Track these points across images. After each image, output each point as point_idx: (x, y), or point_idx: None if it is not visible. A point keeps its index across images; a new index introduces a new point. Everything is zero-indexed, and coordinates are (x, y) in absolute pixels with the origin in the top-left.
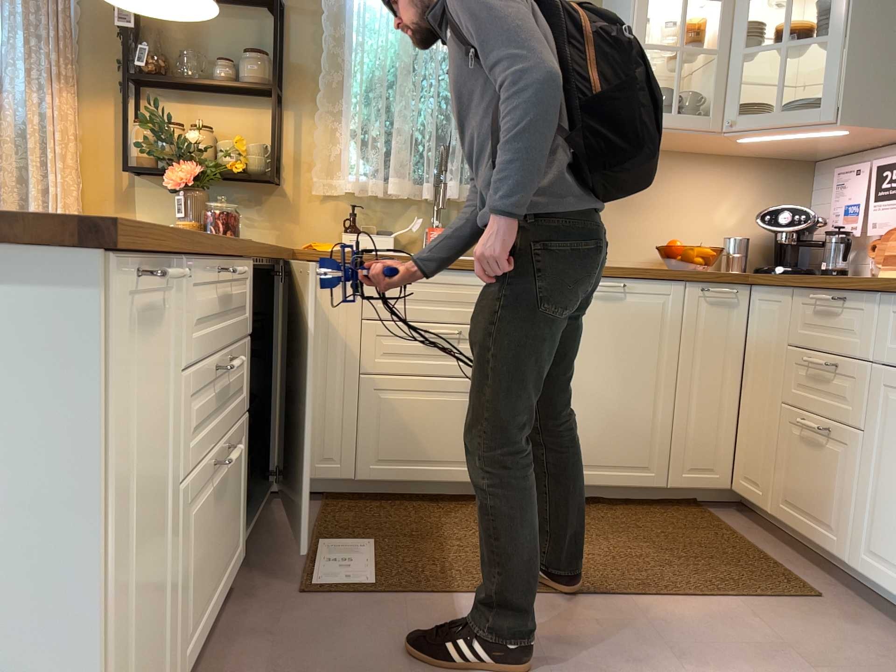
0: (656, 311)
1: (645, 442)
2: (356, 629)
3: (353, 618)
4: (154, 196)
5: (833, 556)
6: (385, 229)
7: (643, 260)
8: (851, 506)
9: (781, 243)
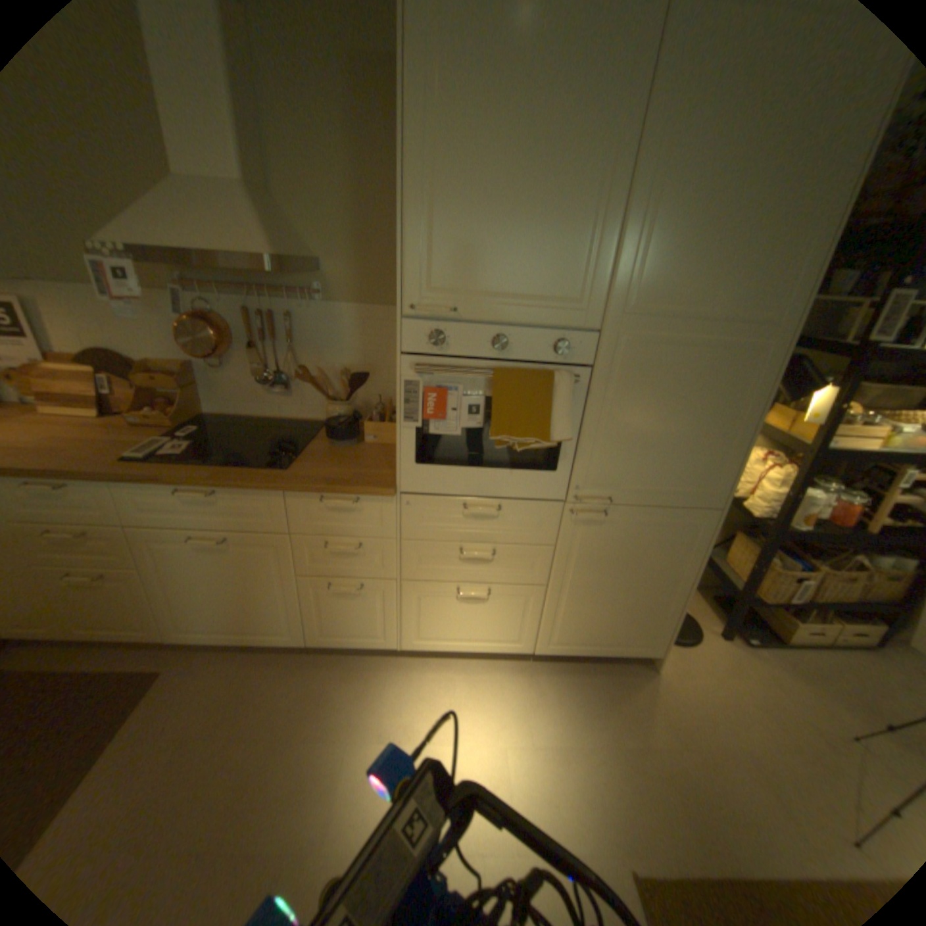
0: None
1: None
2: None
3: None
4: None
5: (147, 643)
6: None
7: None
8: (148, 613)
9: None
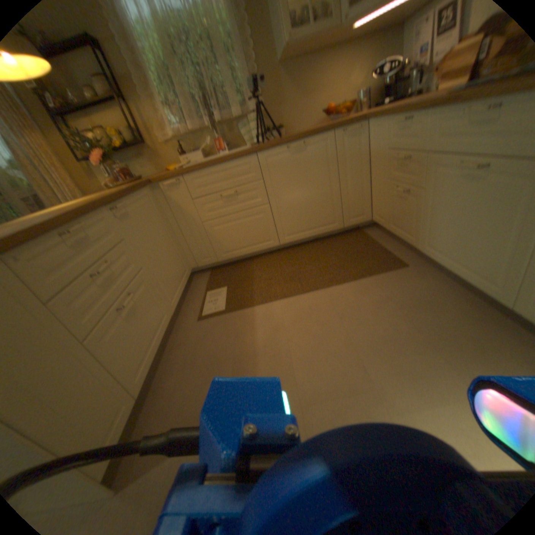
0: (321, 149)
1: (329, 211)
2: (216, 331)
3: (215, 326)
4: (95, 167)
5: (413, 245)
6: (195, 146)
7: (318, 118)
8: (419, 223)
9: (385, 83)
